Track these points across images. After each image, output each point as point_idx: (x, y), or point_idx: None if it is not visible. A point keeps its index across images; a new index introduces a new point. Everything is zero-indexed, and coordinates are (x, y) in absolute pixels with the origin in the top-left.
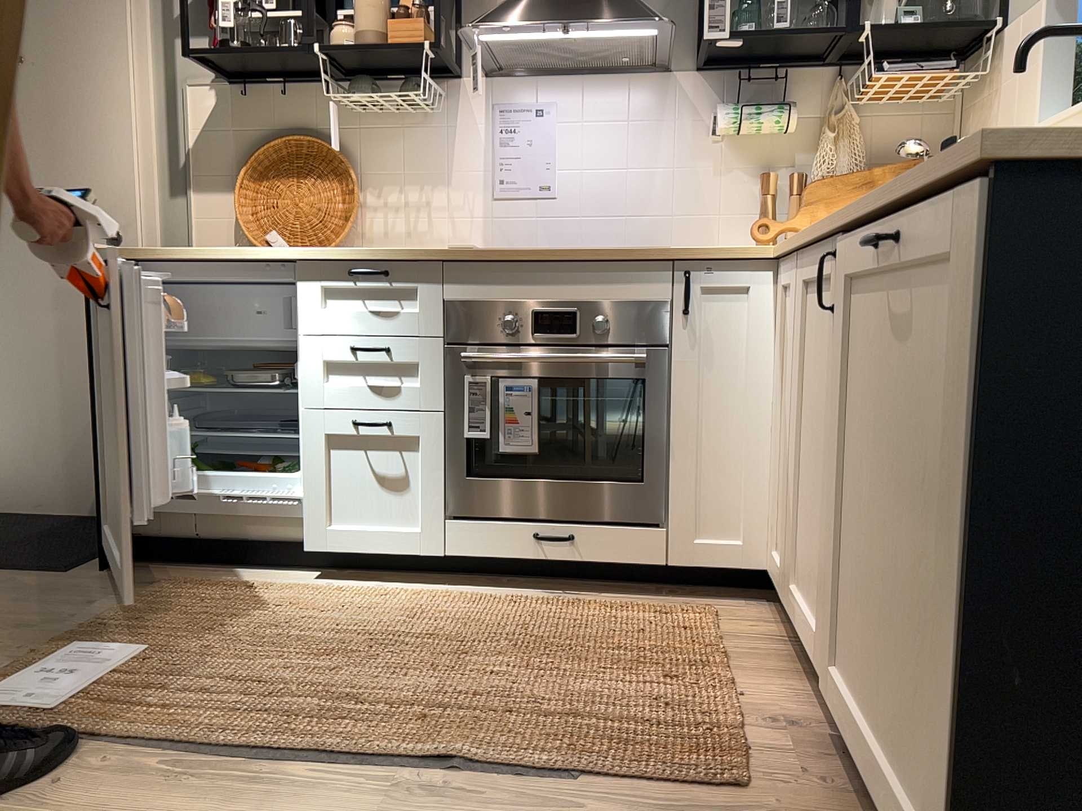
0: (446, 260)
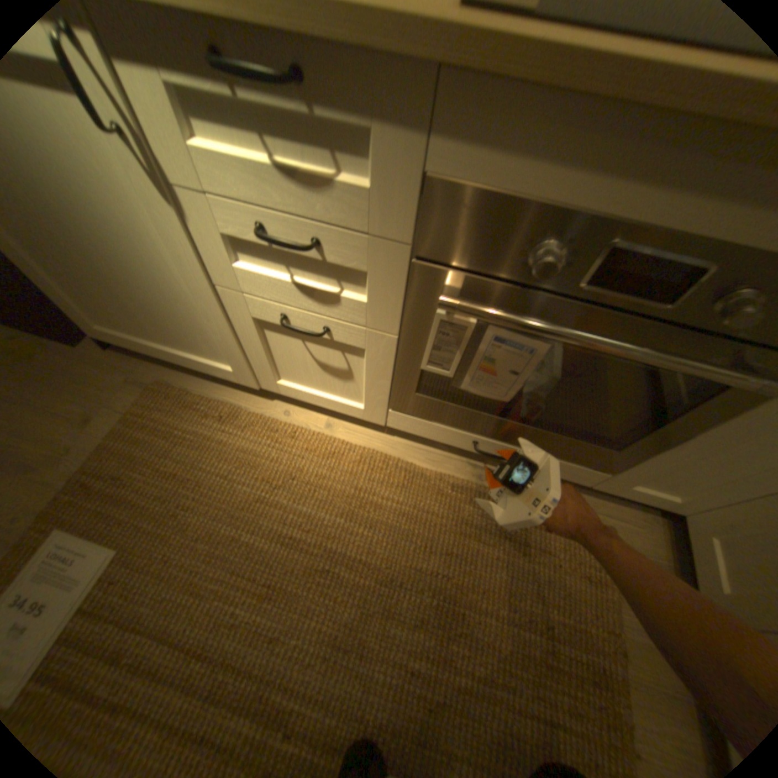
0: (456, 60)
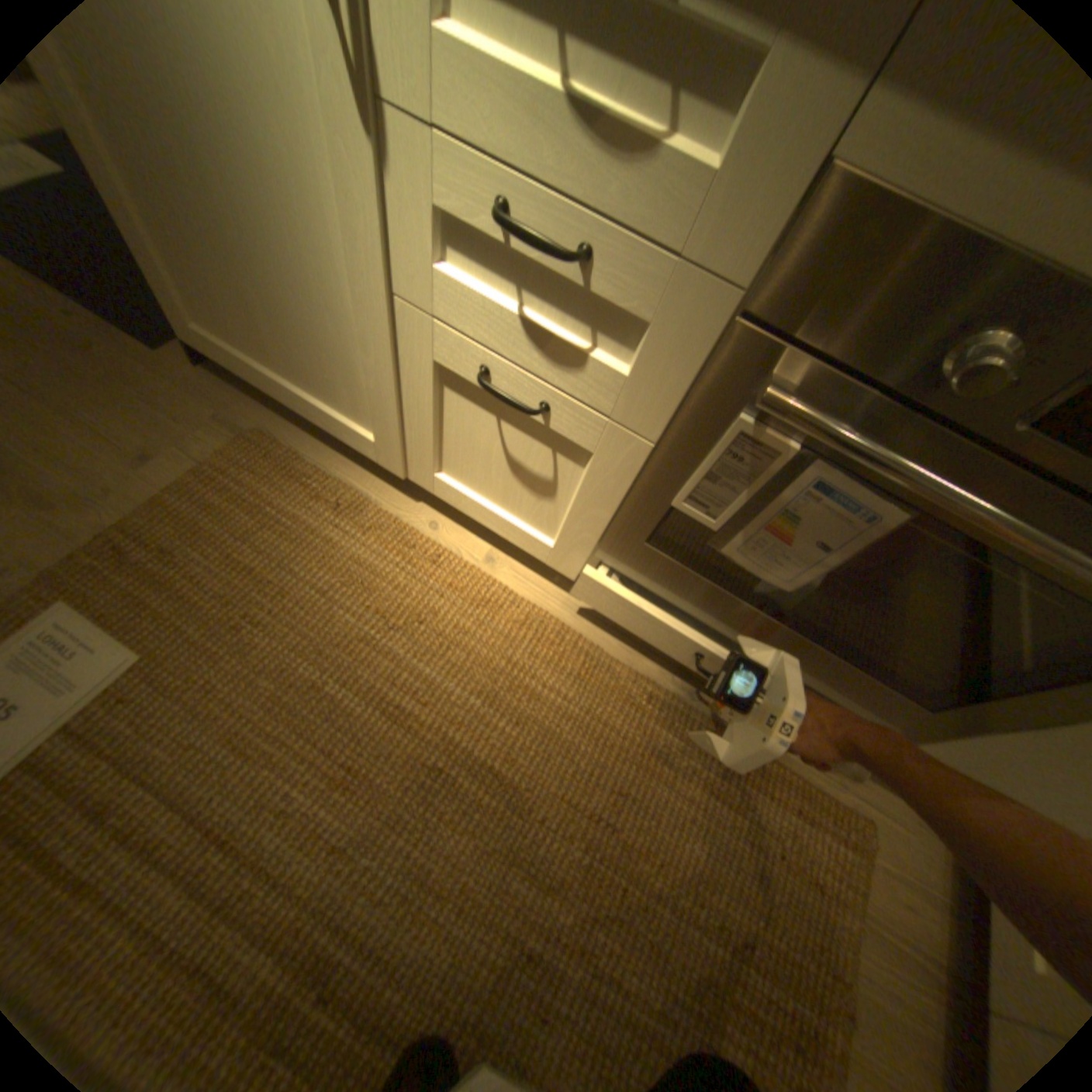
0: None
